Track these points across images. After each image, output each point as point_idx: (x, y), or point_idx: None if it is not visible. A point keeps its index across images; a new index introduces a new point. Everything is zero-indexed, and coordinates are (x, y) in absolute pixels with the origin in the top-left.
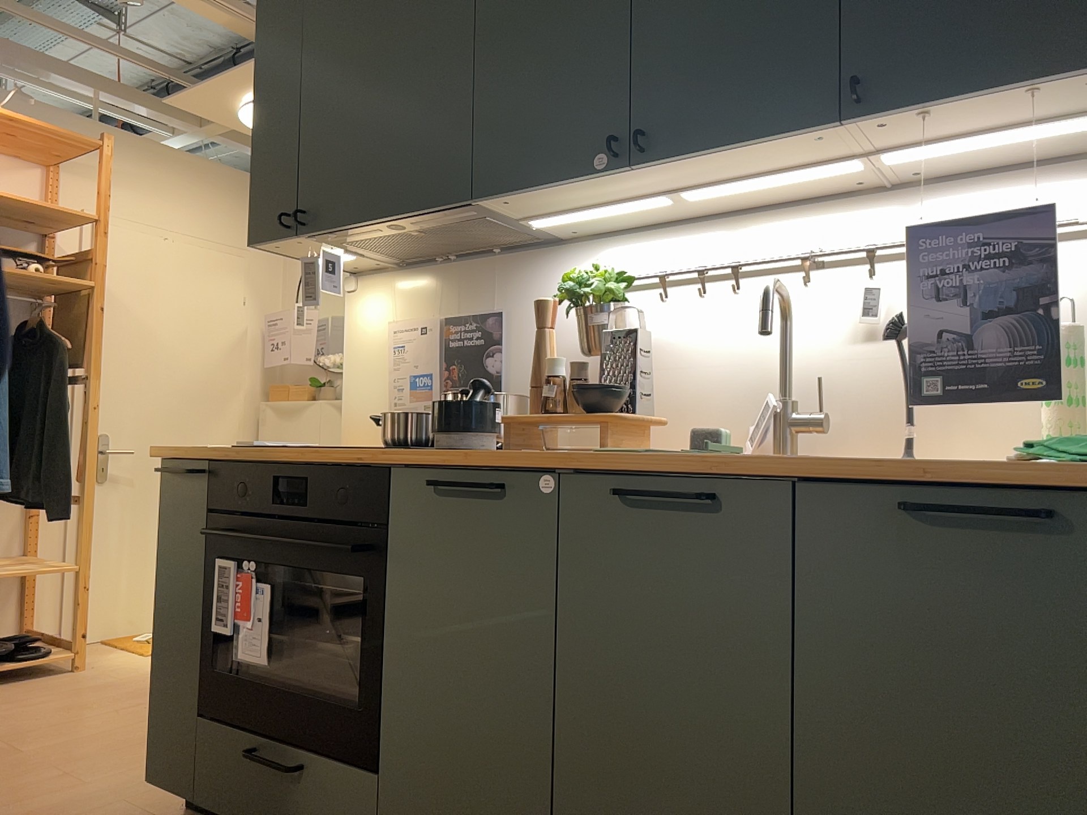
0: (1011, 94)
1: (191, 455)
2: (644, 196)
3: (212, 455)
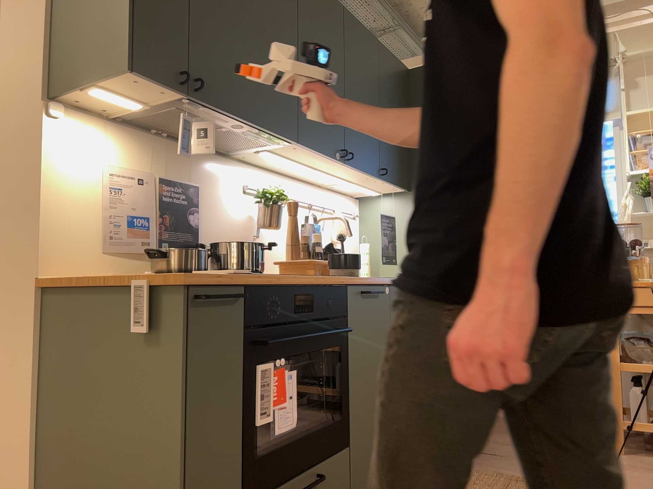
0: (393, 186)
1: (232, 281)
2: (309, 165)
3: (240, 281)
